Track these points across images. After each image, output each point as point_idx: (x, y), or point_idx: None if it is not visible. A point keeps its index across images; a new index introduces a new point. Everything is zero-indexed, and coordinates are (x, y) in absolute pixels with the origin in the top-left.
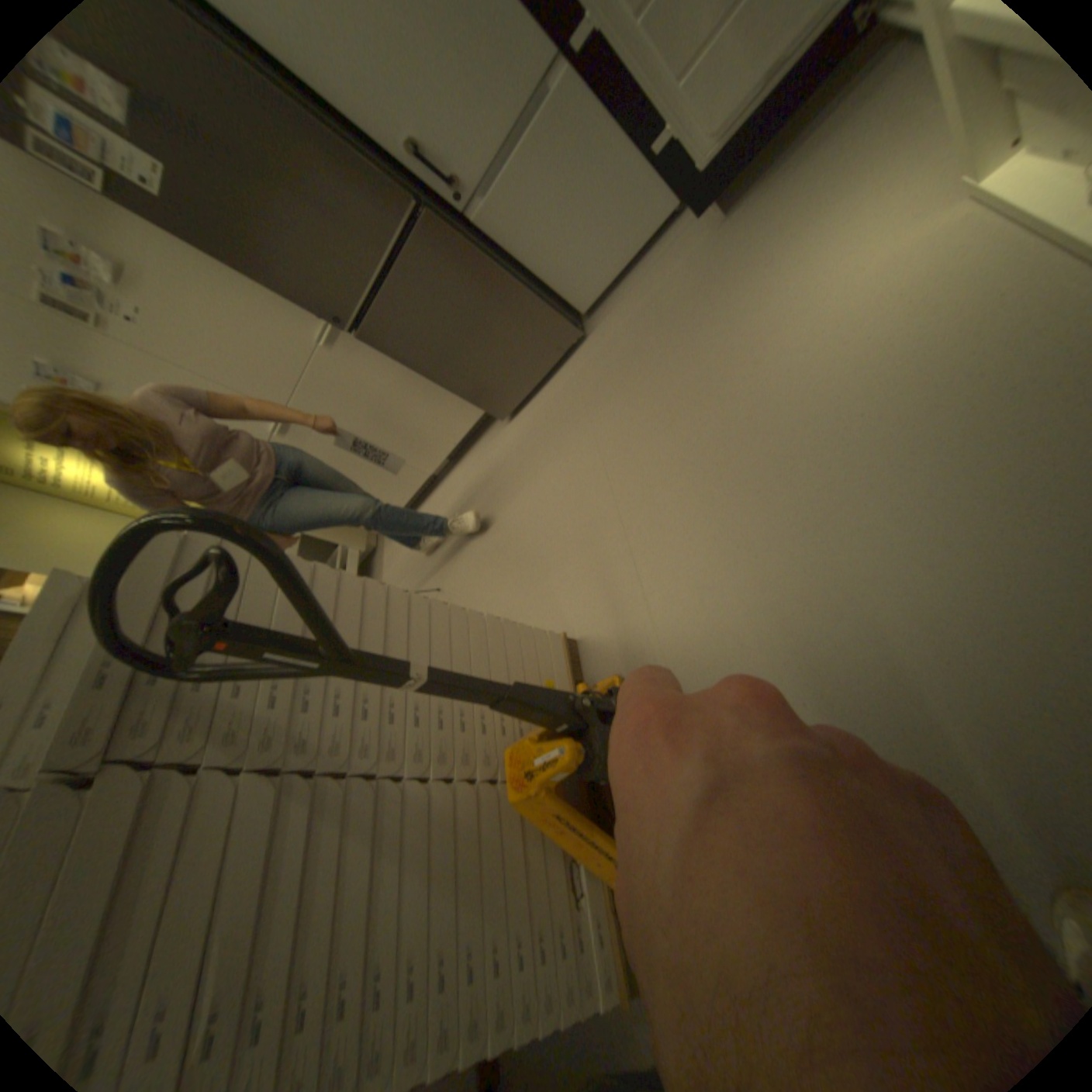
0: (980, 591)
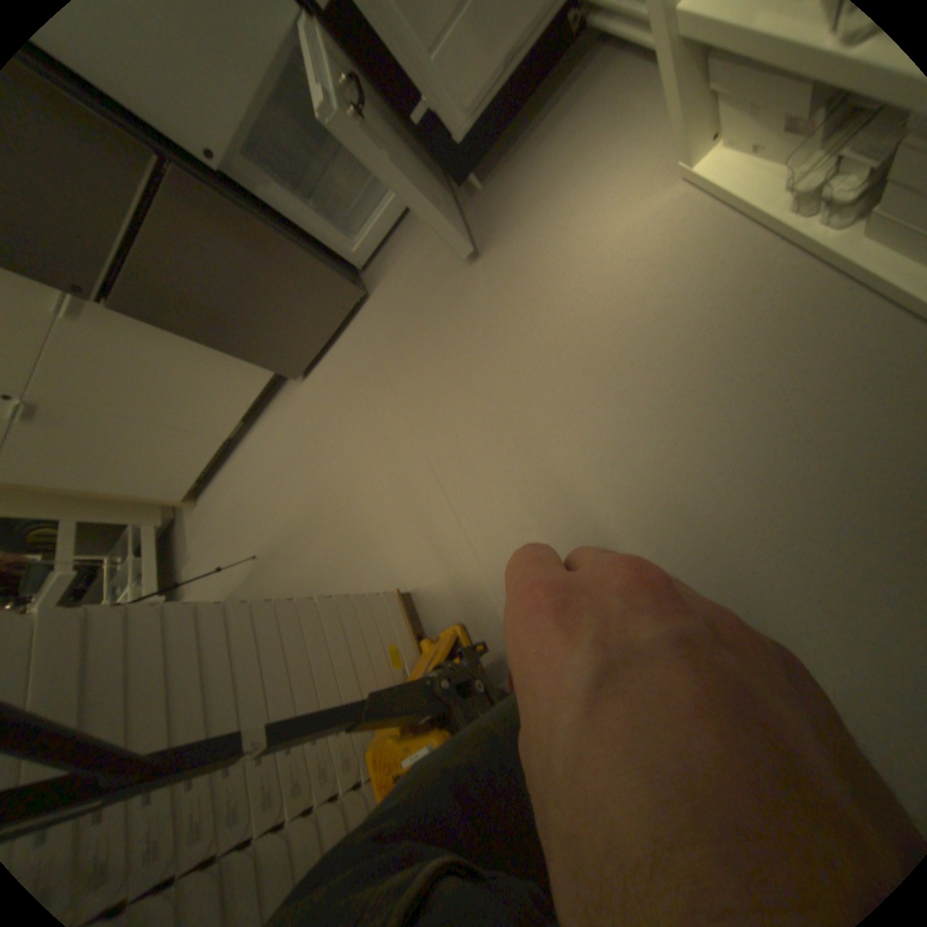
0: (752, 509)
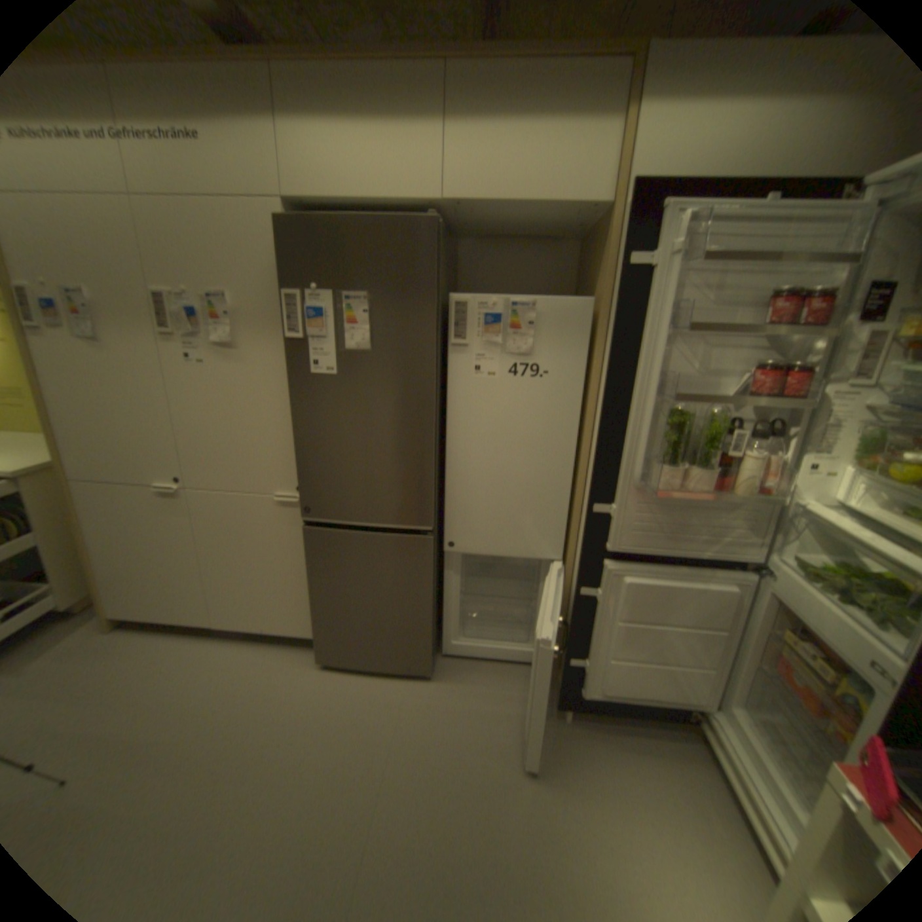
0: None
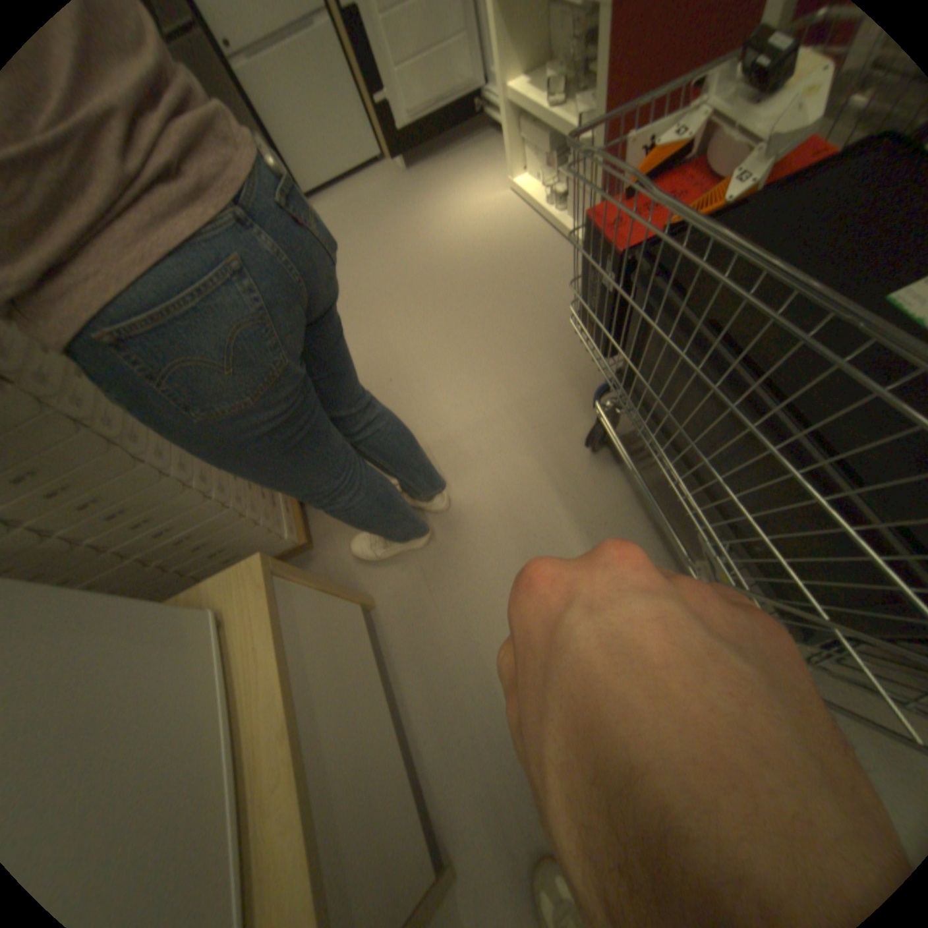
0: (501, 317)
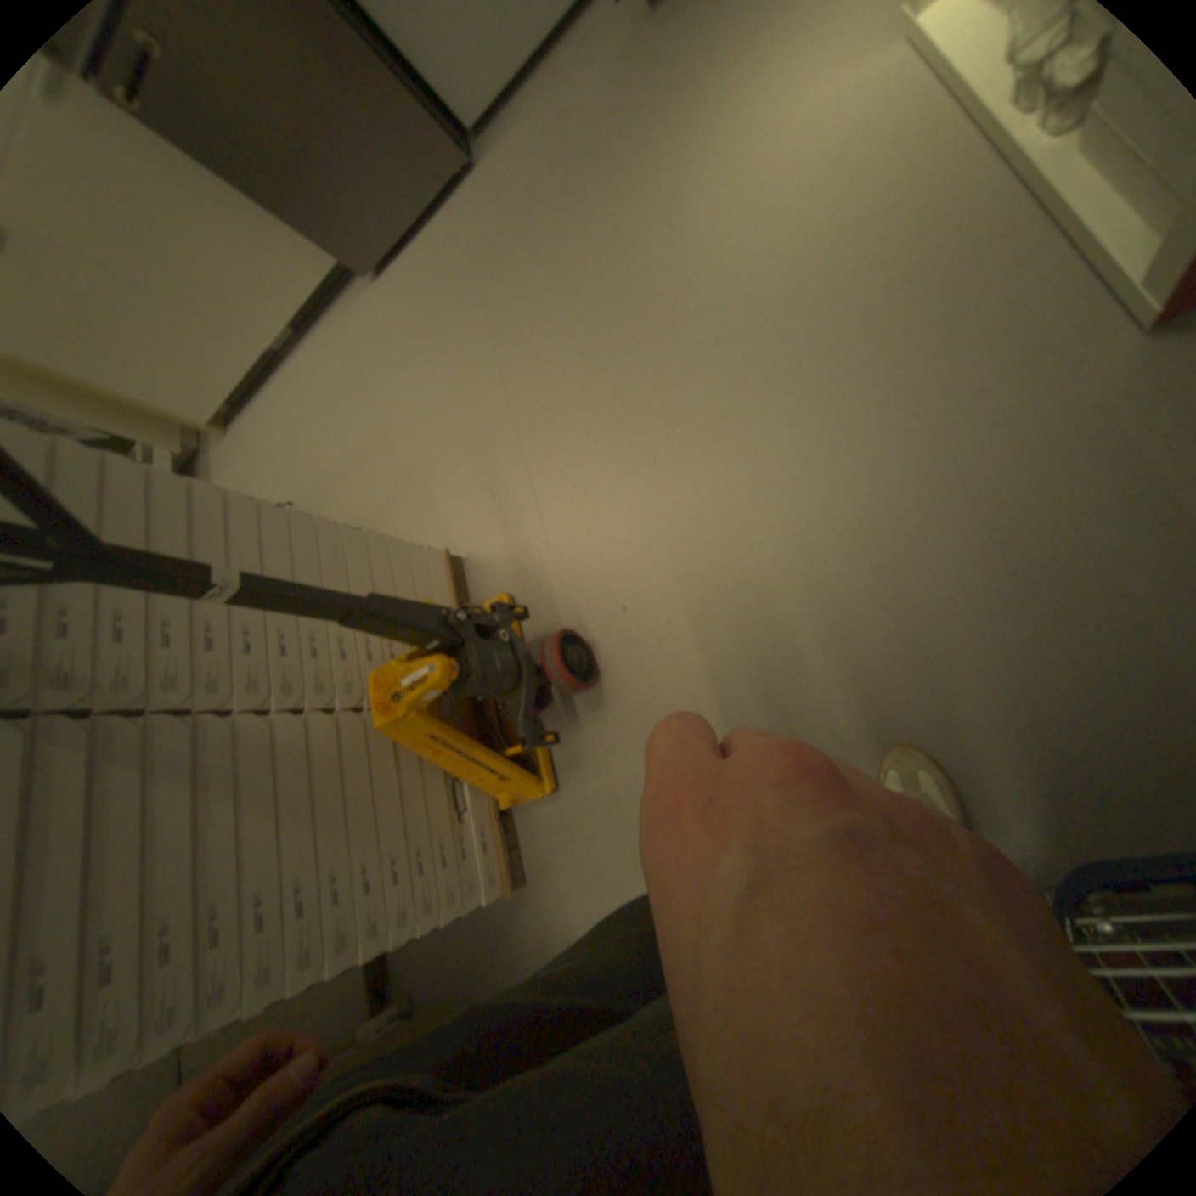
0: (845, 491)
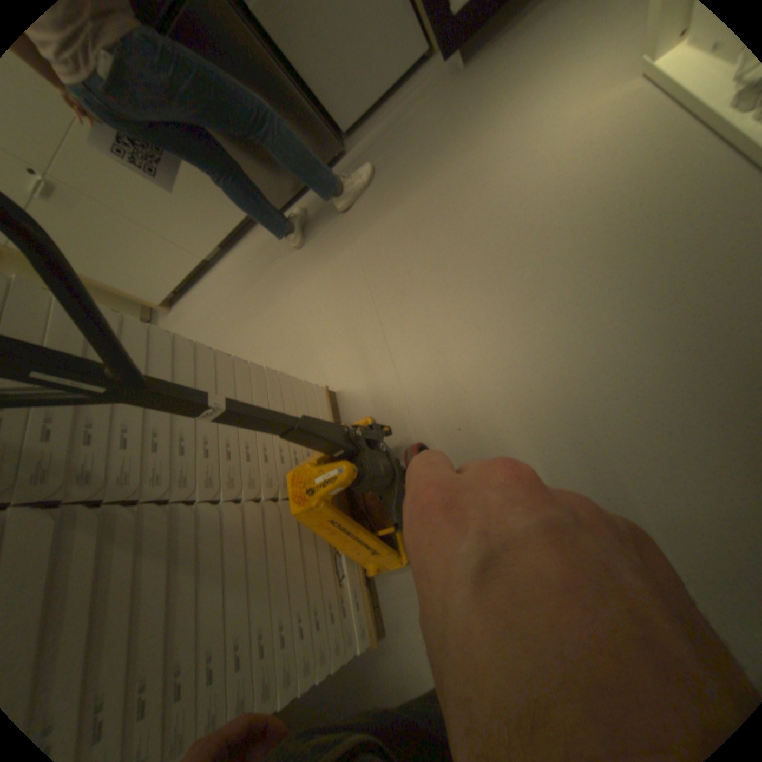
0: (628, 351)
